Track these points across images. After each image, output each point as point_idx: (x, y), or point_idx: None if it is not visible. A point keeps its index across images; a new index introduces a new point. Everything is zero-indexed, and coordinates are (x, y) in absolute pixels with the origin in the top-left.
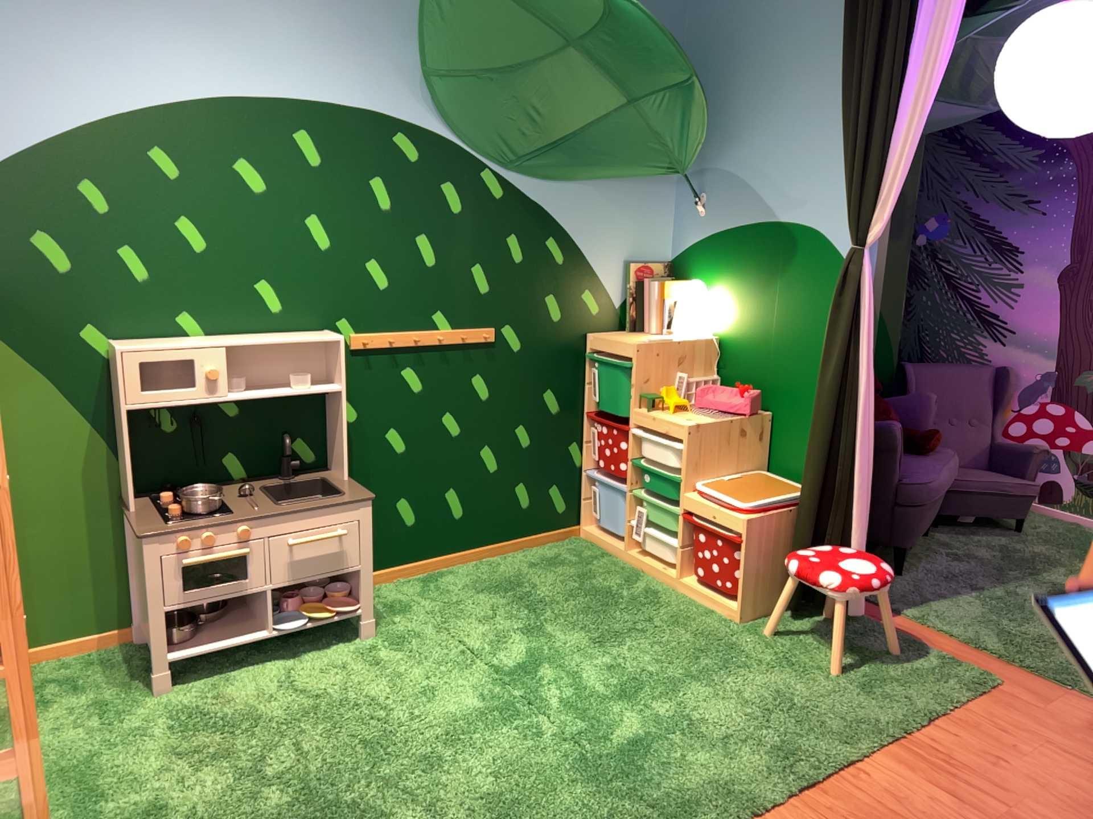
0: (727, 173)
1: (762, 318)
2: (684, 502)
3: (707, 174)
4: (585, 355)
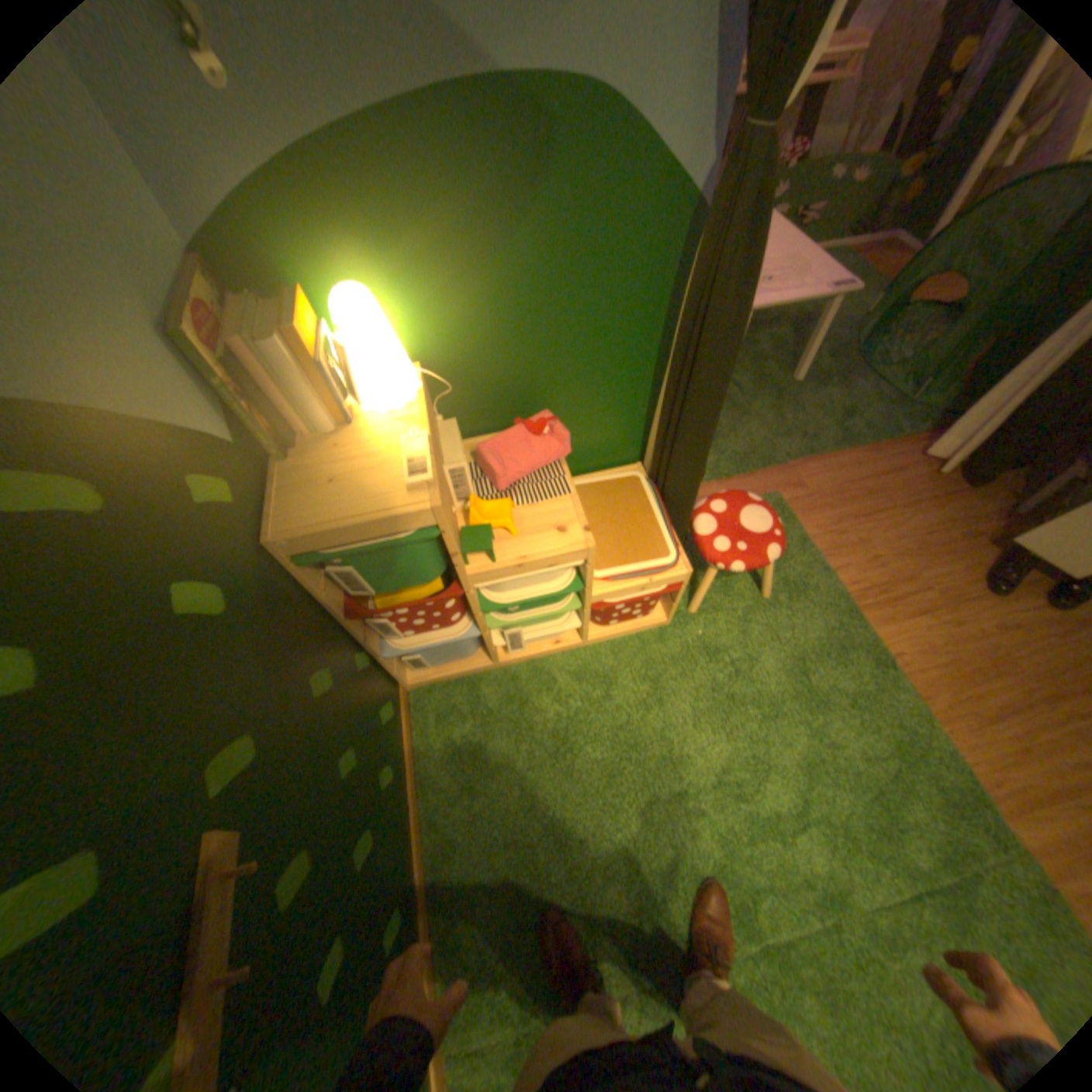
0: None
1: (501, 302)
2: (589, 599)
3: None
4: (284, 570)
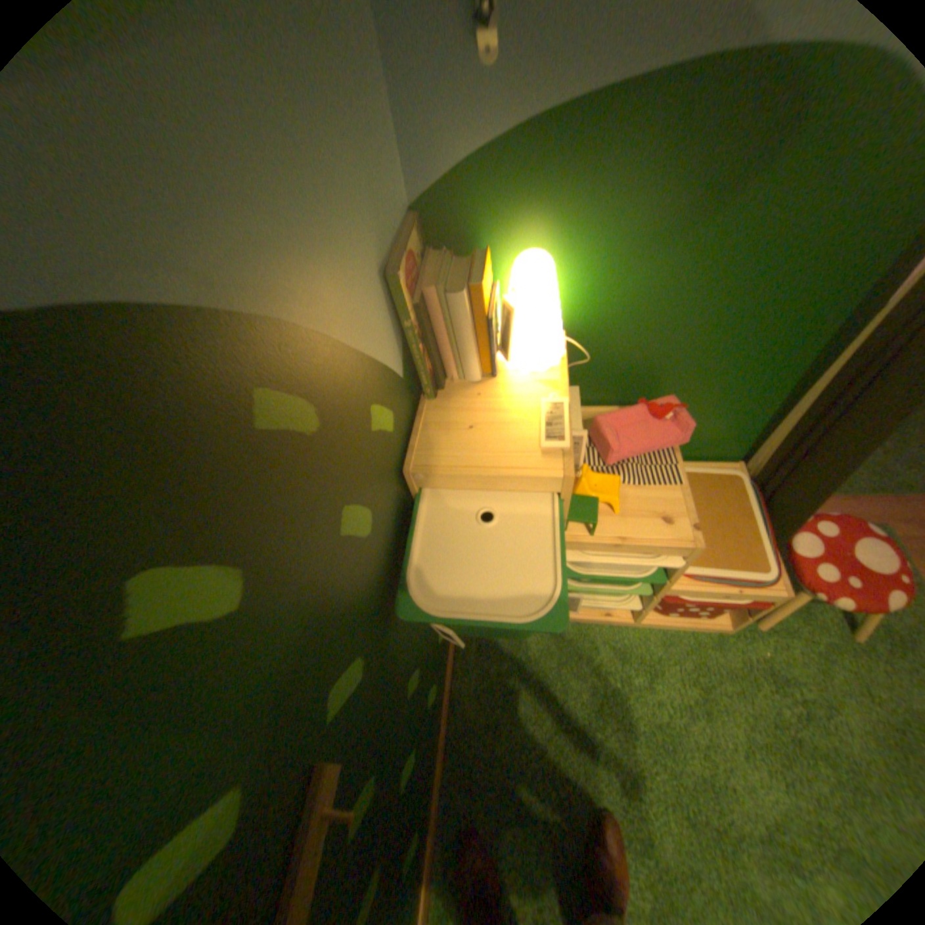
0: None
1: (667, 284)
2: (665, 592)
3: None
4: (411, 498)
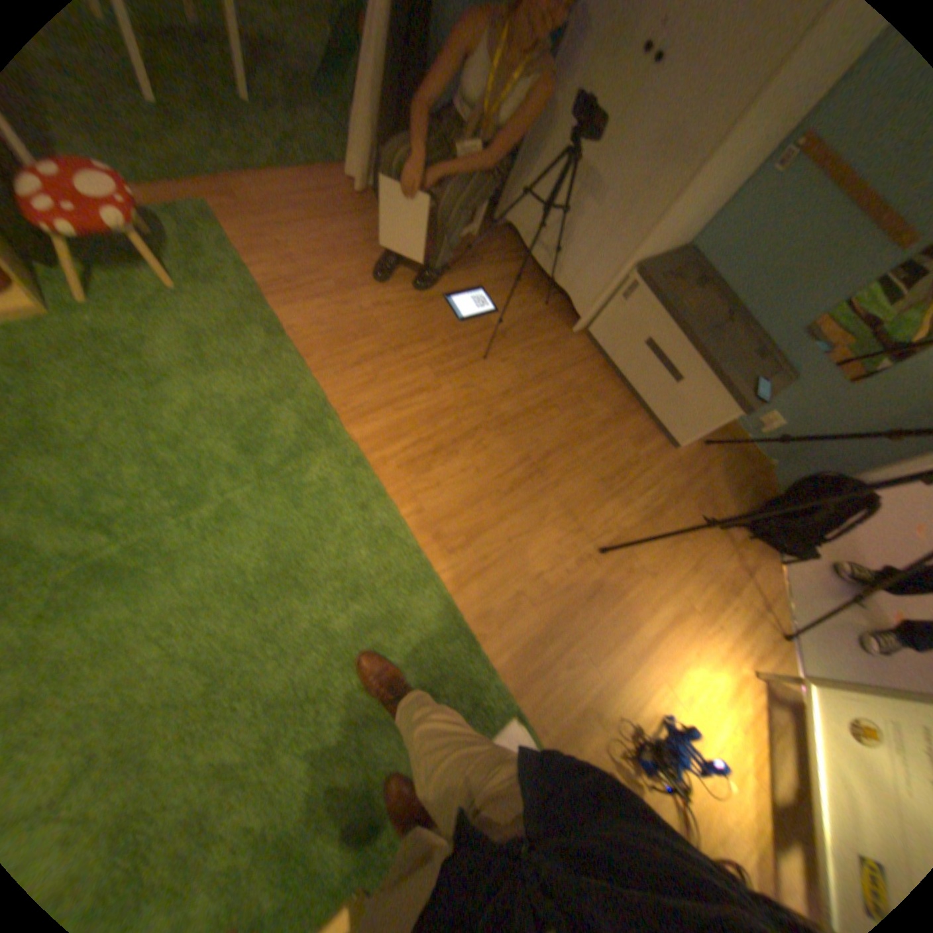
0: None
1: None
2: None
3: None
4: None
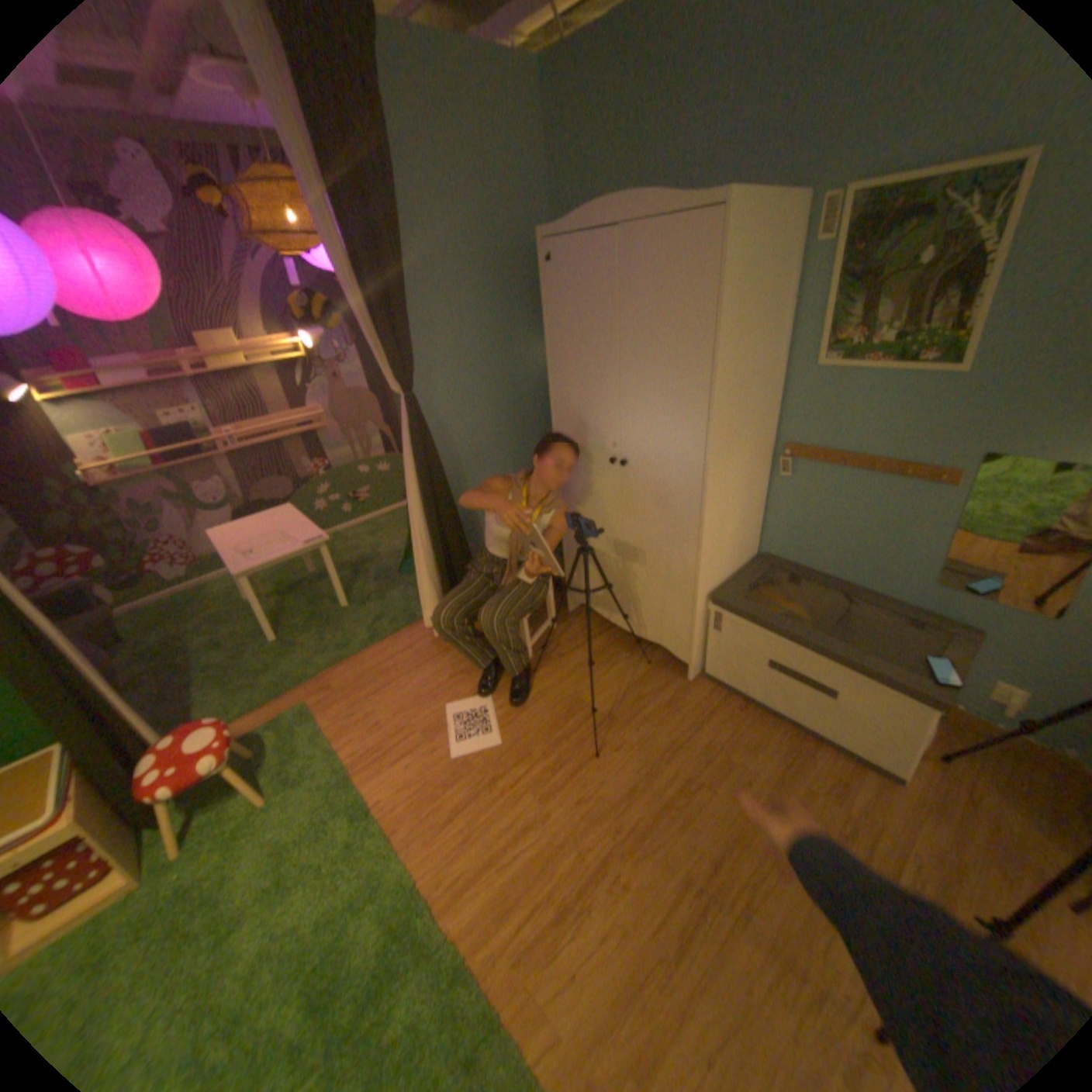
0: None
1: None
2: None
3: None
4: None
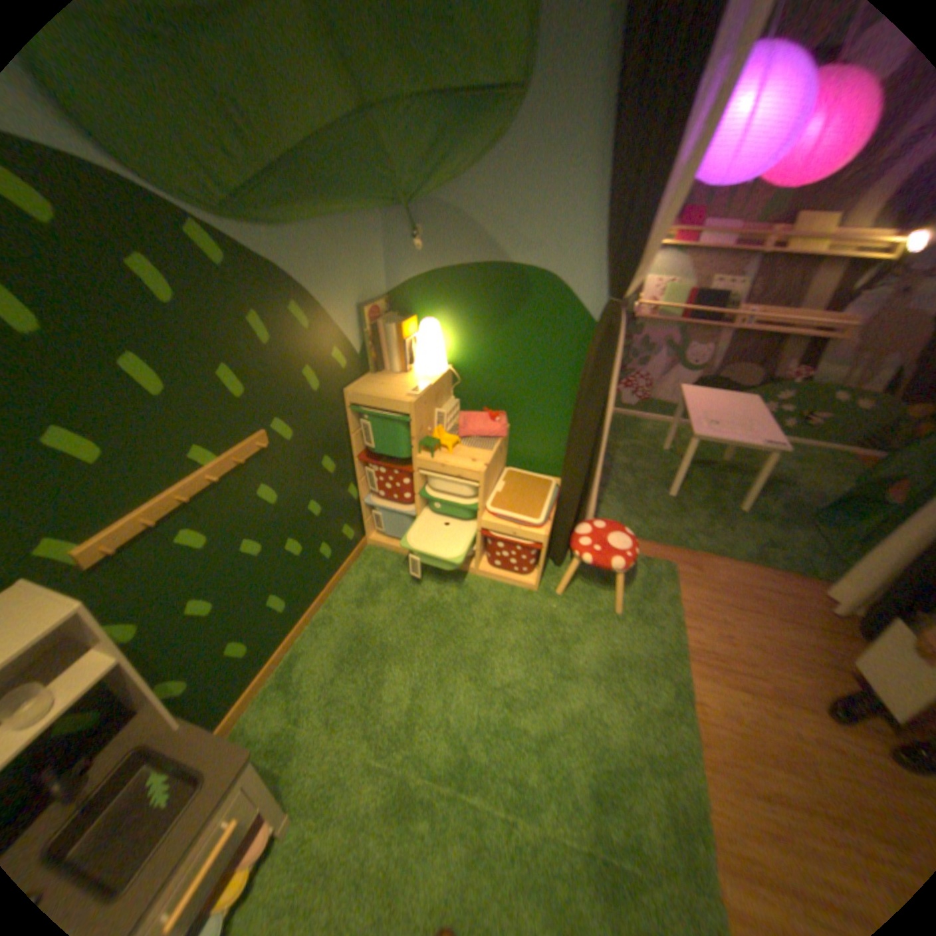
0: (445, 206)
1: (495, 351)
2: (480, 524)
3: (421, 205)
4: (344, 410)
